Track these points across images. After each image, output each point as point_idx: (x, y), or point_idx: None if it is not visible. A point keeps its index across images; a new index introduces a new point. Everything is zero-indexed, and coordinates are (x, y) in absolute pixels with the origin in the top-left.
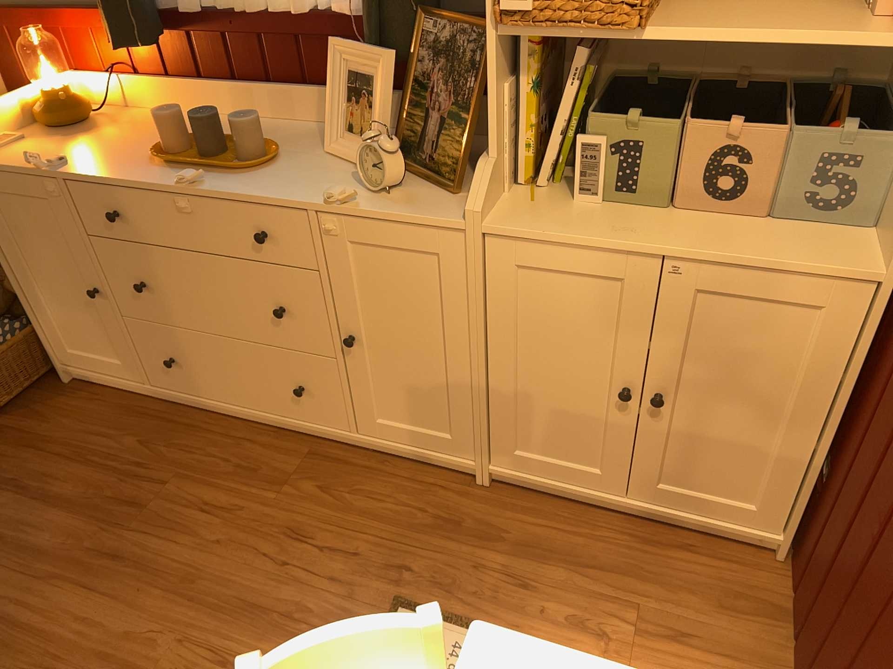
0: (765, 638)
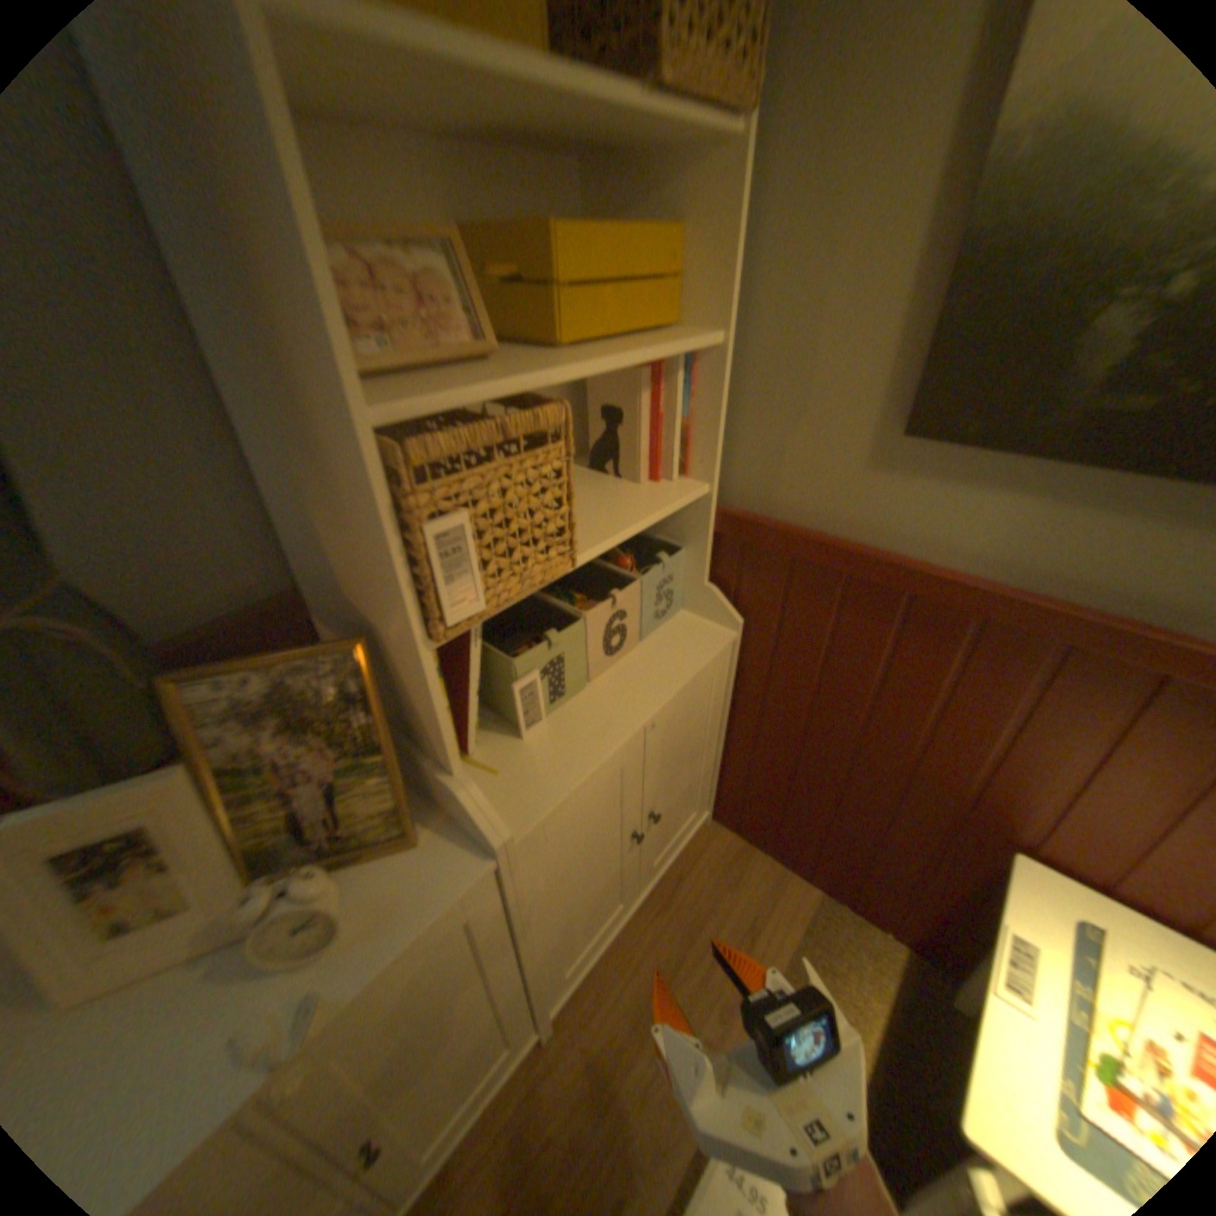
0: (768, 874)
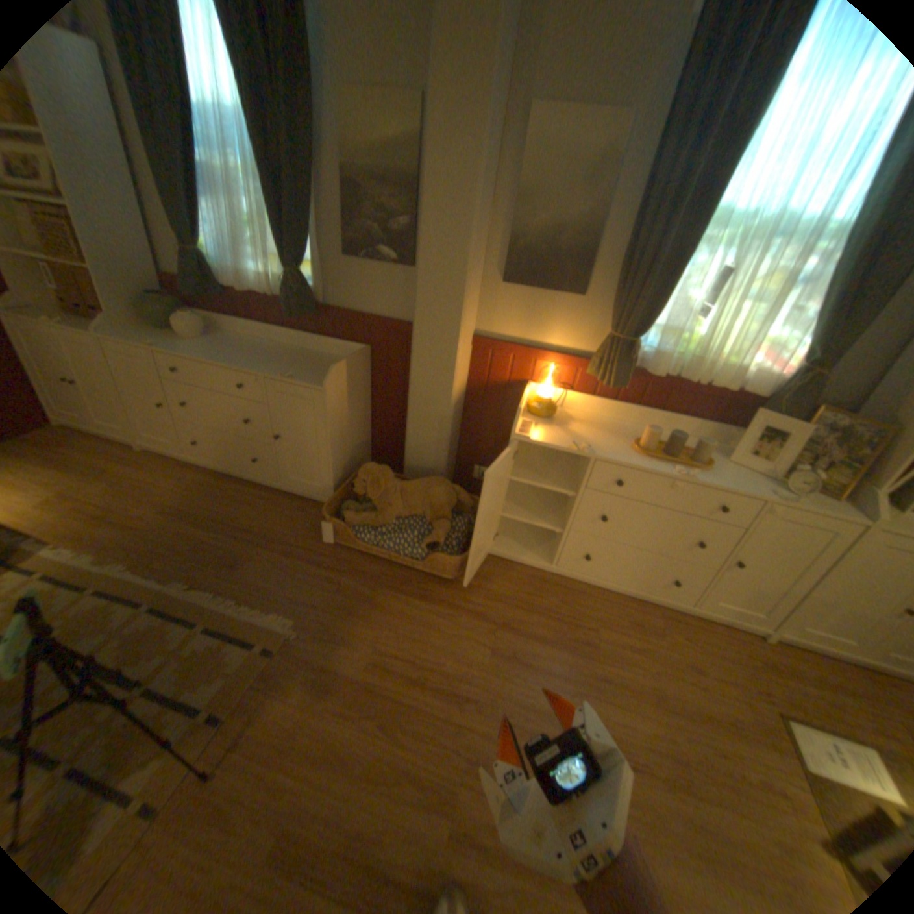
0: None
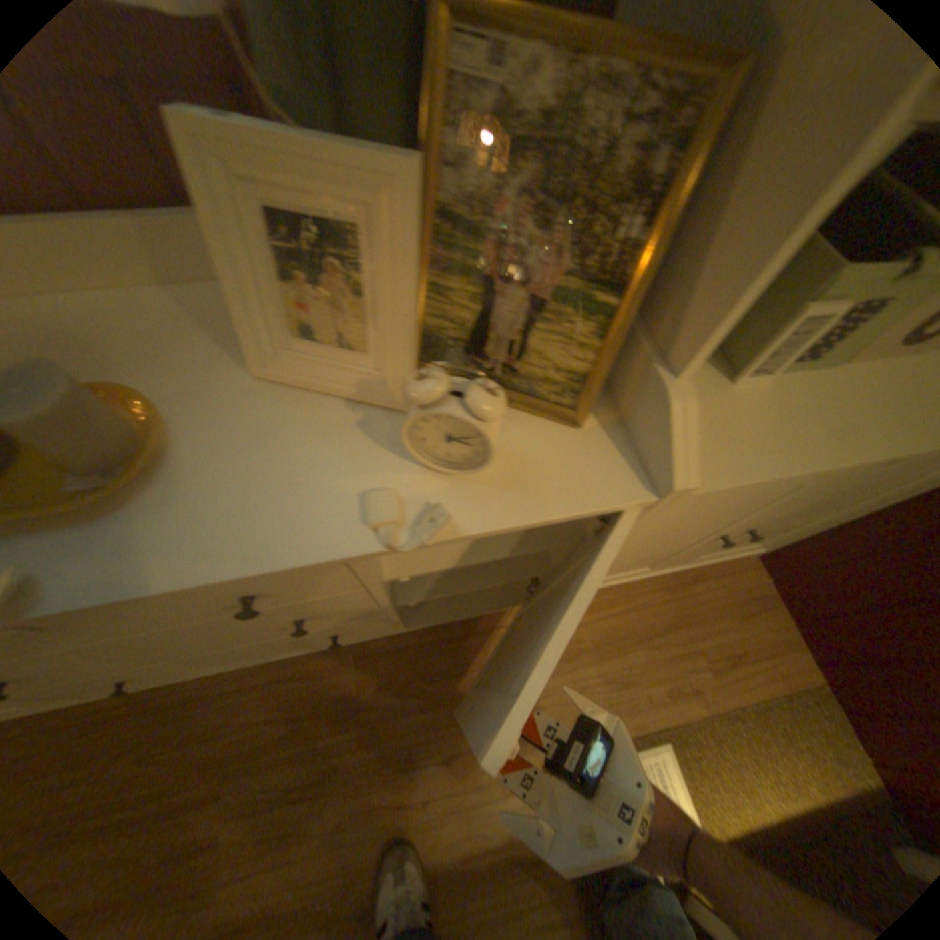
0: (784, 633)
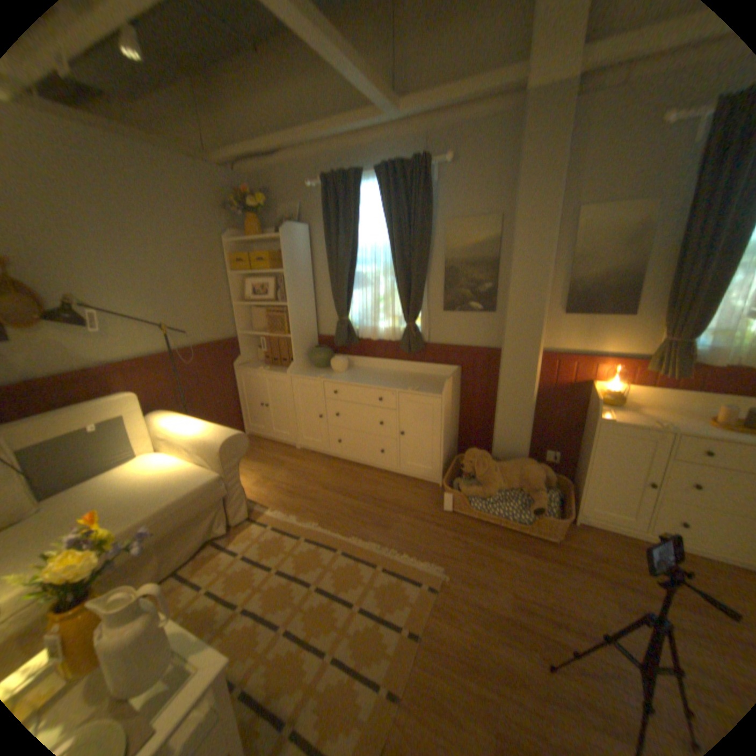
0: None
